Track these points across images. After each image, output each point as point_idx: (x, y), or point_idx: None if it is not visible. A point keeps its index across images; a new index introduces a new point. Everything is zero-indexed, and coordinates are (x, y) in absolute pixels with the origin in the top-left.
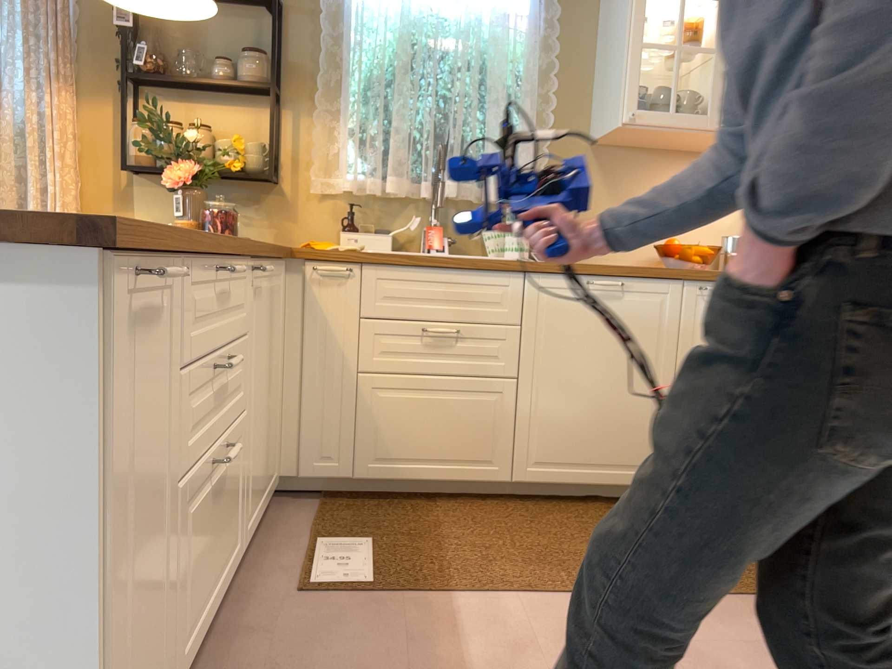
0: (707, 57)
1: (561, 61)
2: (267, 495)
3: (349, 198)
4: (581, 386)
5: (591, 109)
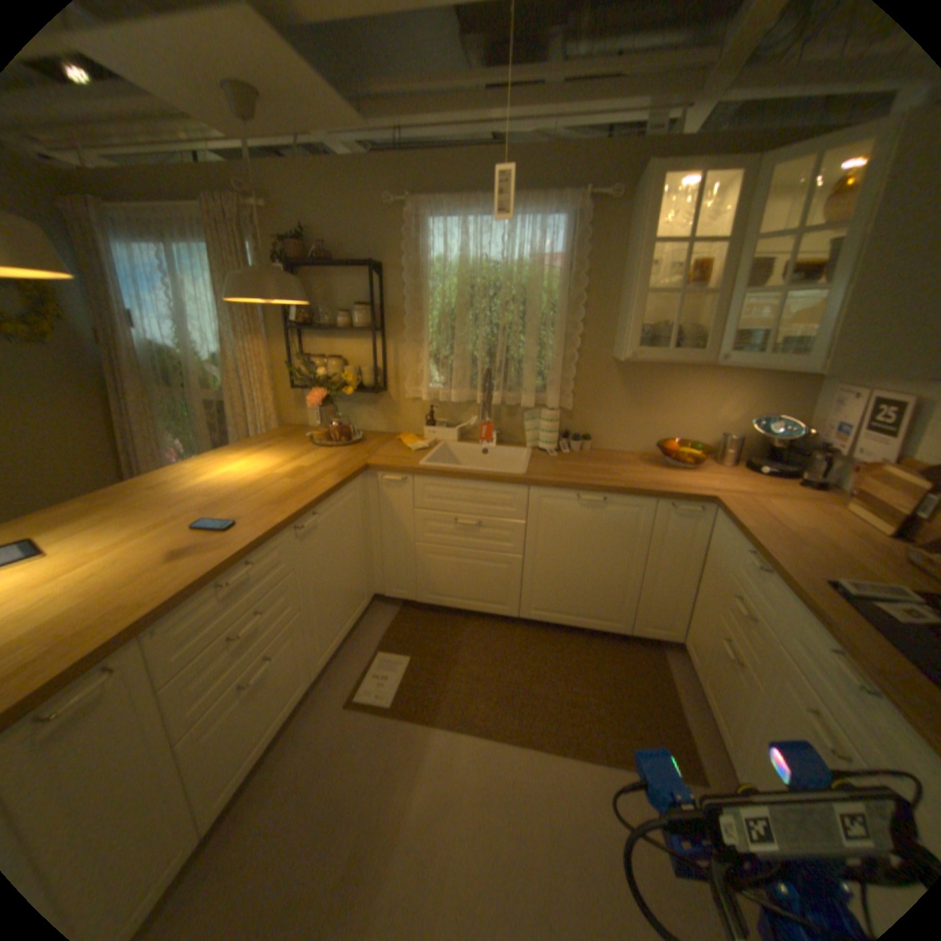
0: (718, 289)
1: (591, 291)
2: (354, 621)
3: (432, 401)
4: (569, 566)
5: (615, 330)
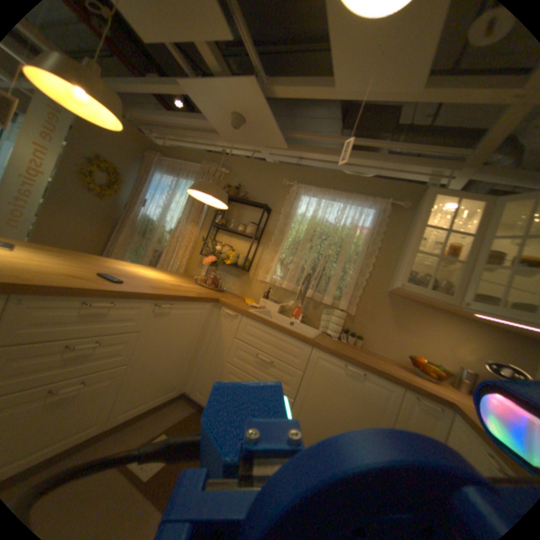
0: (464, 266)
1: (382, 251)
2: (160, 402)
3: (271, 286)
4: (326, 423)
5: (393, 277)
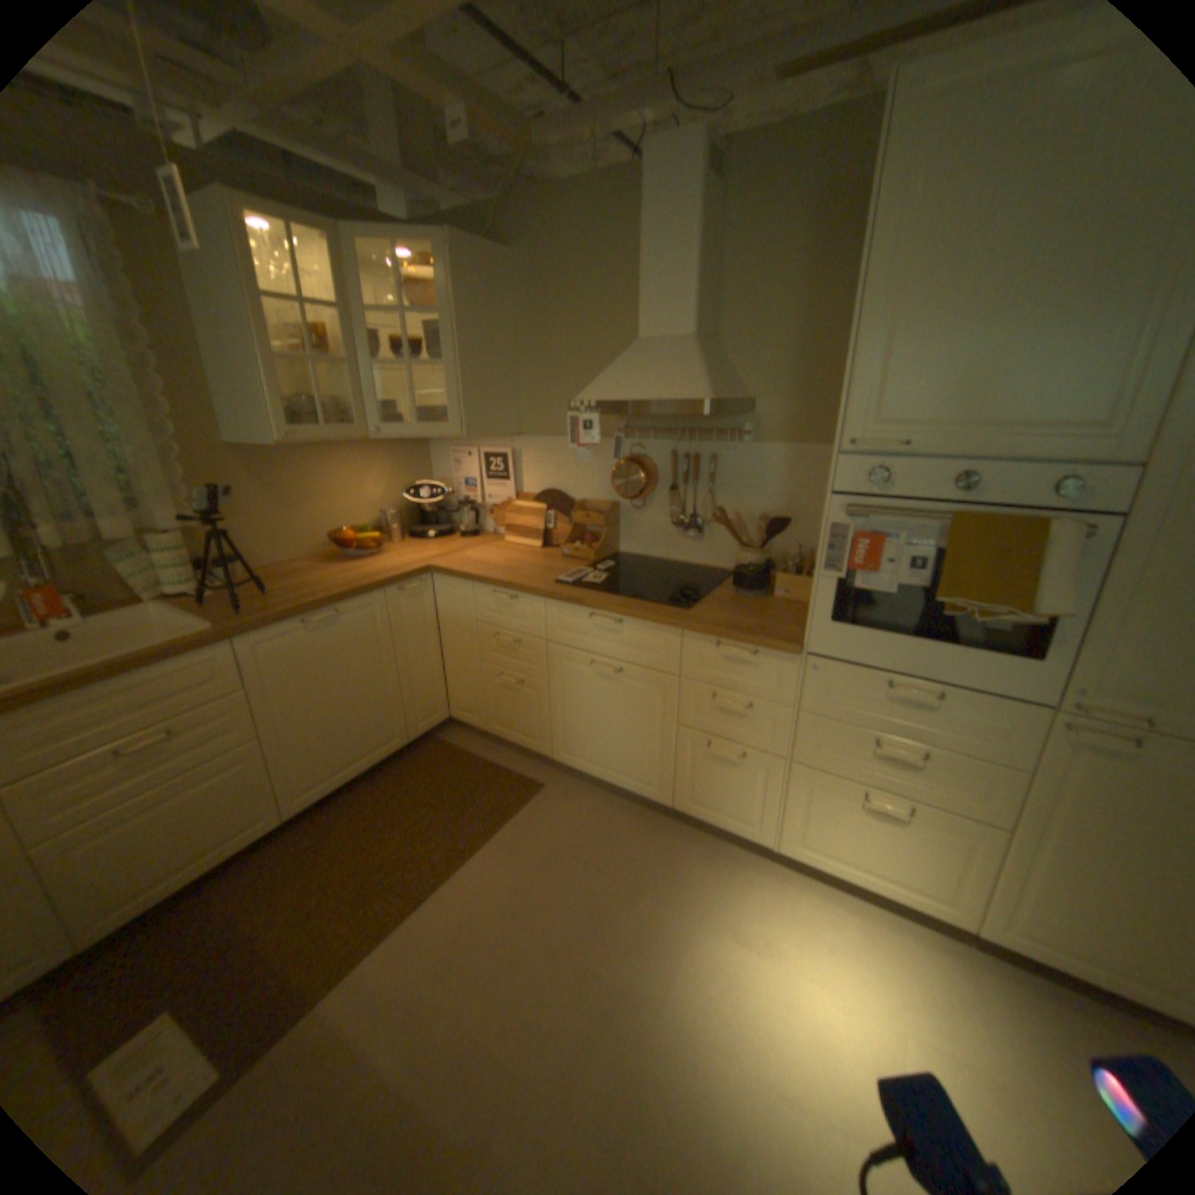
0: (332, 359)
1: (150, 350)
2: None
3: None
4: (322, 712)
5: (212, 407)
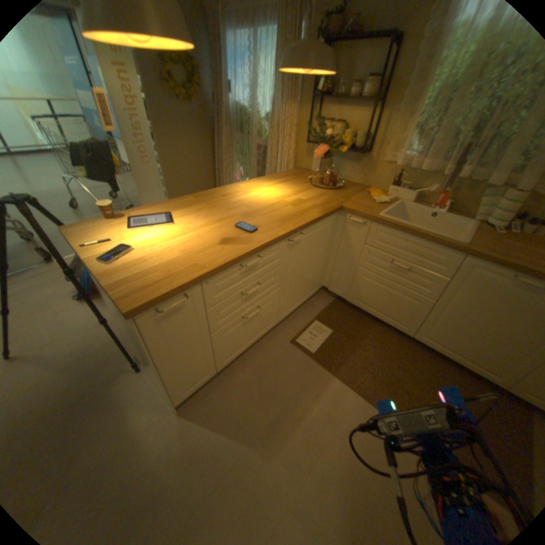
0: None
1: None
2: (307, 298)
3: (404, 165)
4: (475, 323)
5: None
